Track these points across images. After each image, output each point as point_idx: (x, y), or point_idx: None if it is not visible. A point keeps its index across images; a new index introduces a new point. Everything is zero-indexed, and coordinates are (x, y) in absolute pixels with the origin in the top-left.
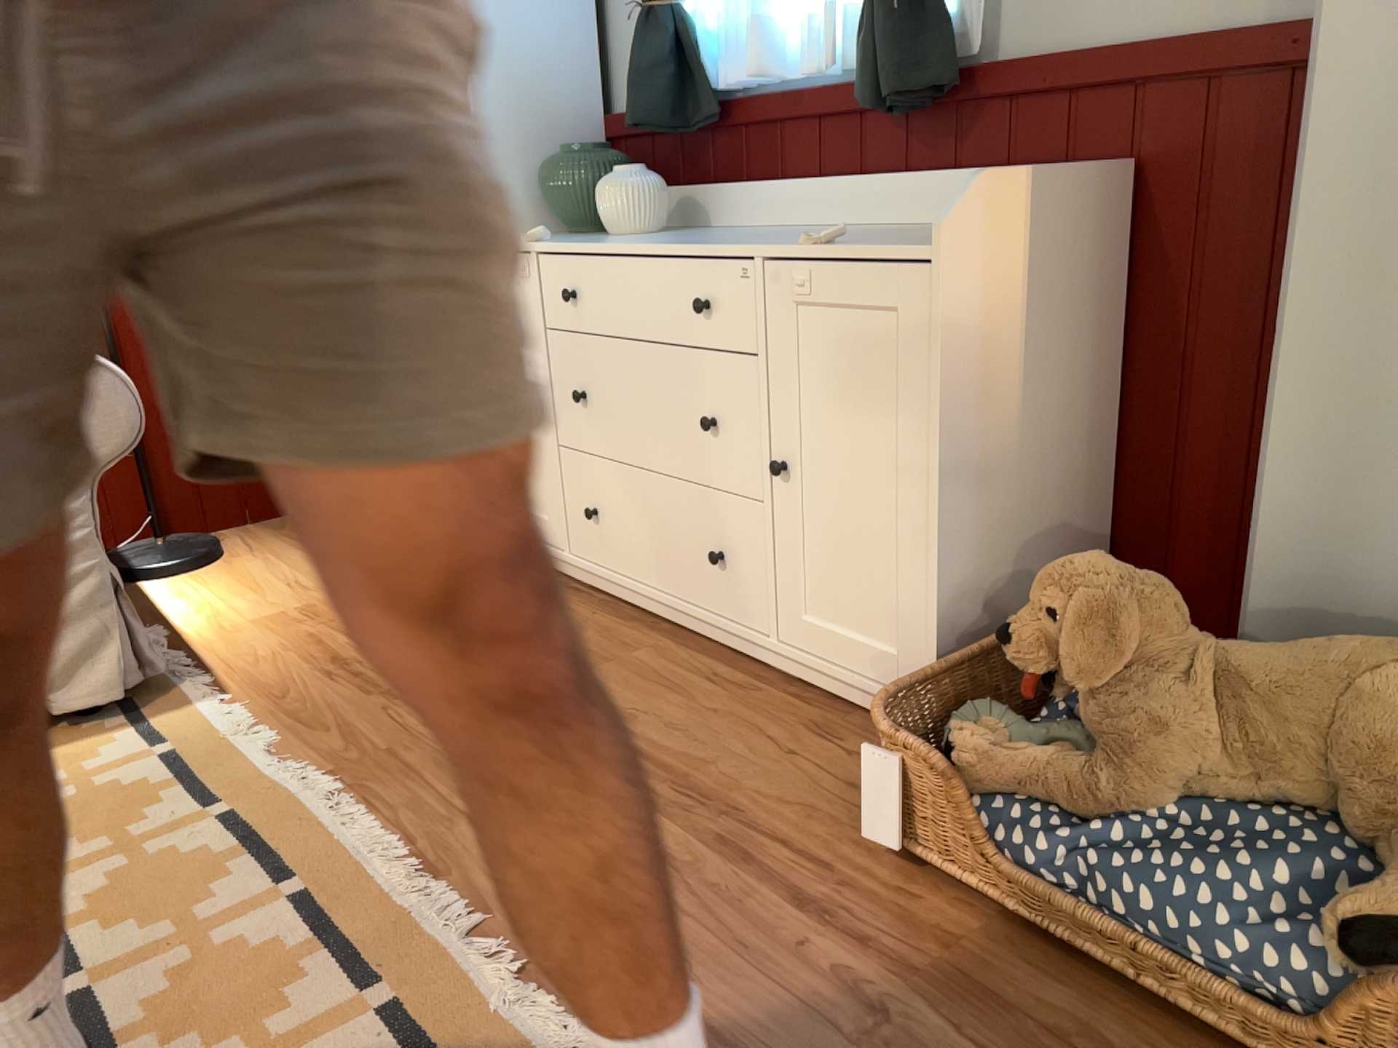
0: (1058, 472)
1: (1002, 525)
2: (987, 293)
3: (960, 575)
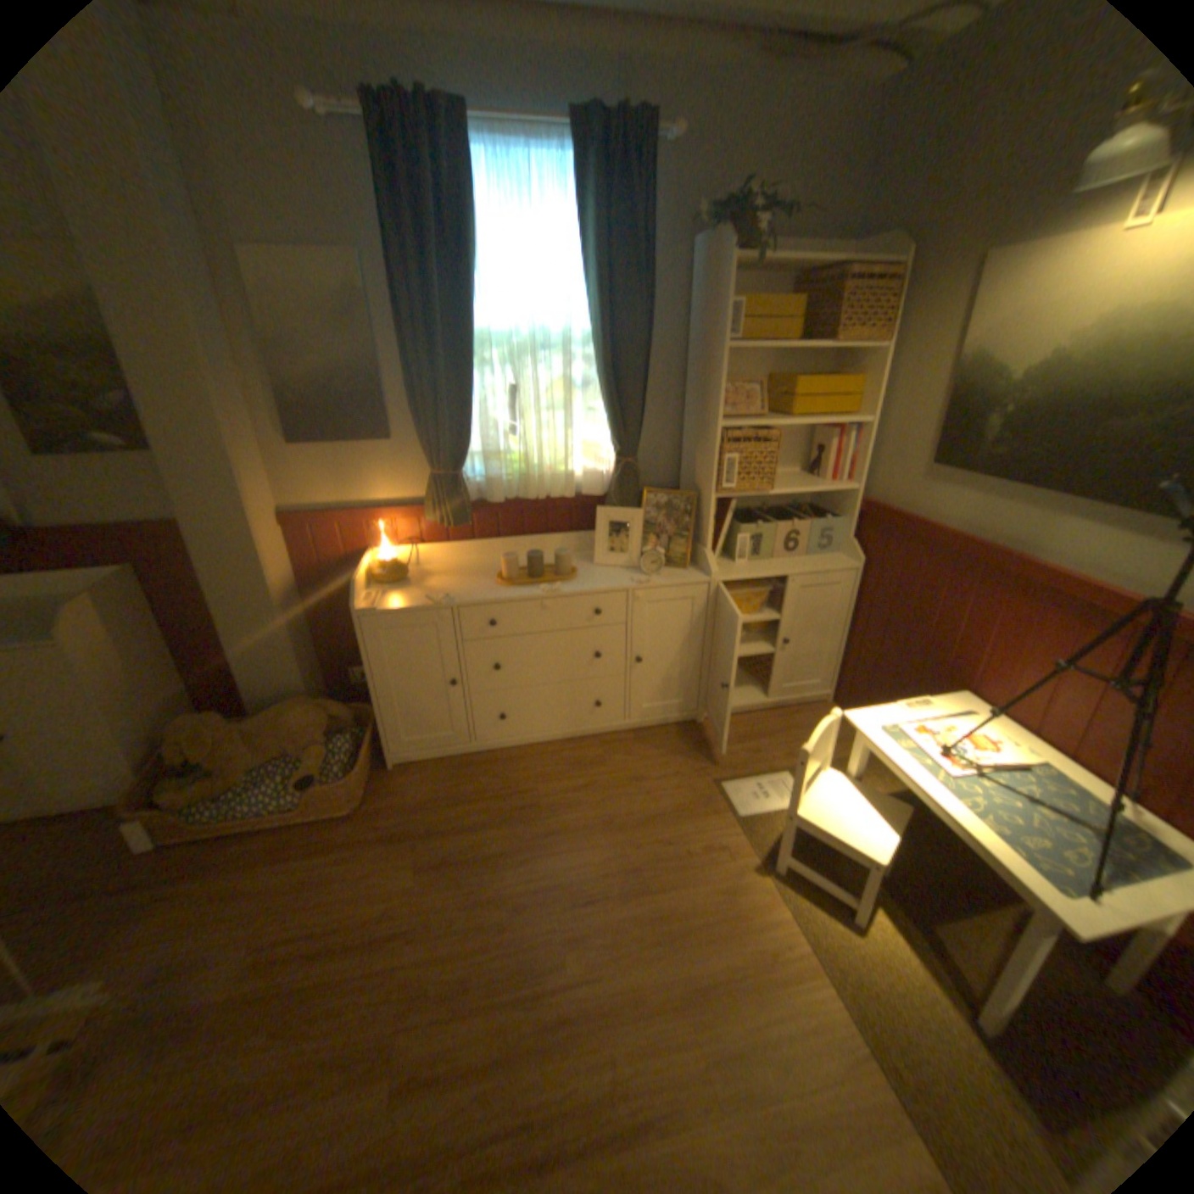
0: (153, 684)
1: (137, 716)
2: (90, 645)
3: (128, 743)
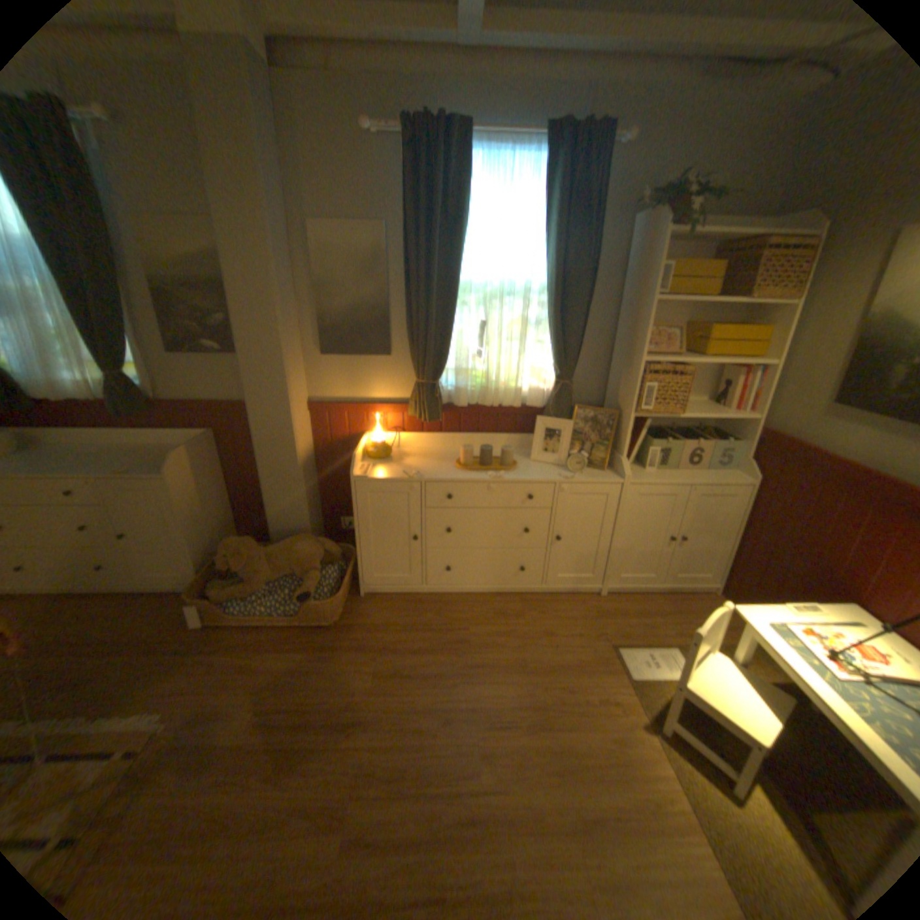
0: (215, 512)
1: (202, 533)
2: (182, 480)
3: (194, 551)
